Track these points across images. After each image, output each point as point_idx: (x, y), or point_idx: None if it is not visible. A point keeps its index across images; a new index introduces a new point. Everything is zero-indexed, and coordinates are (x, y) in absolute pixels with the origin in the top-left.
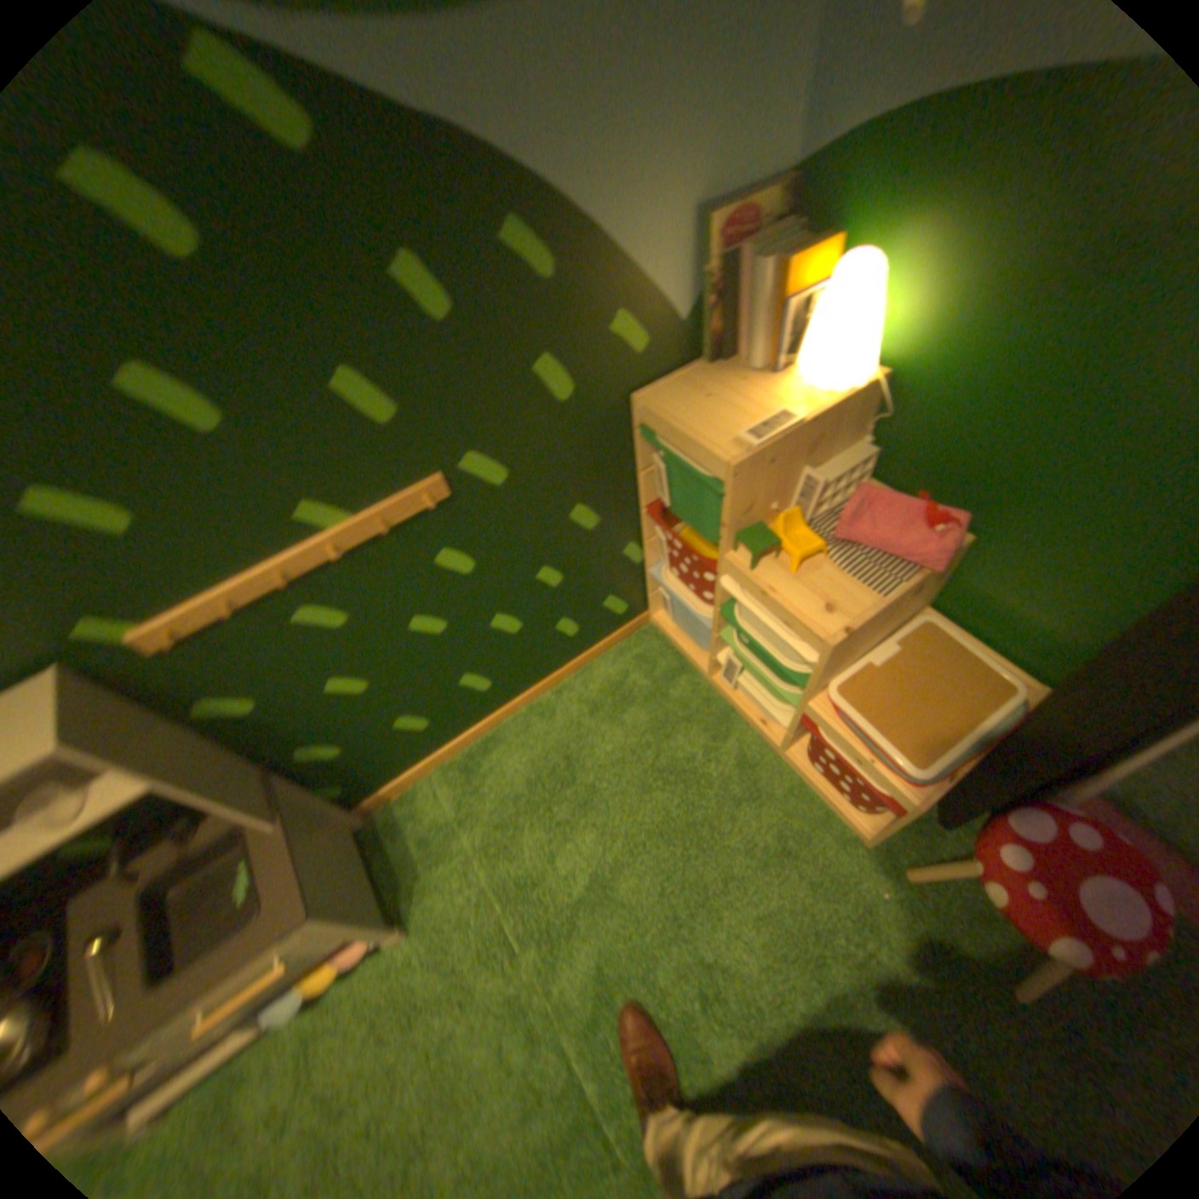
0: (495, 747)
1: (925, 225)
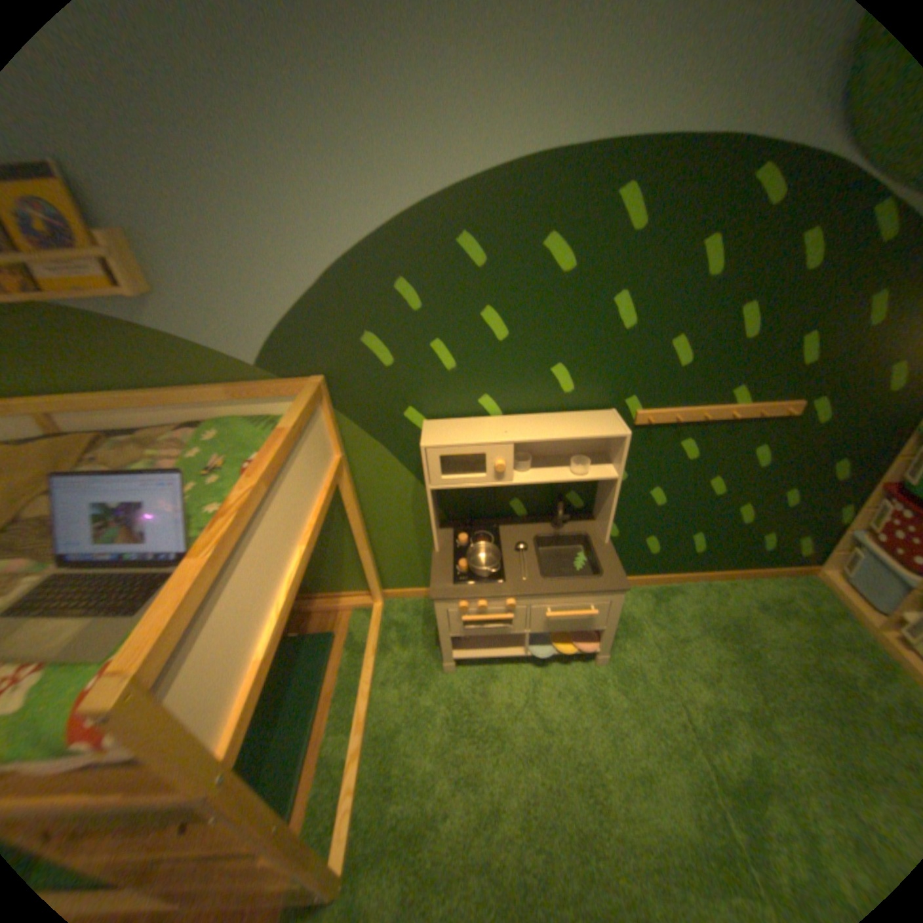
0: (679, 595)
1: None
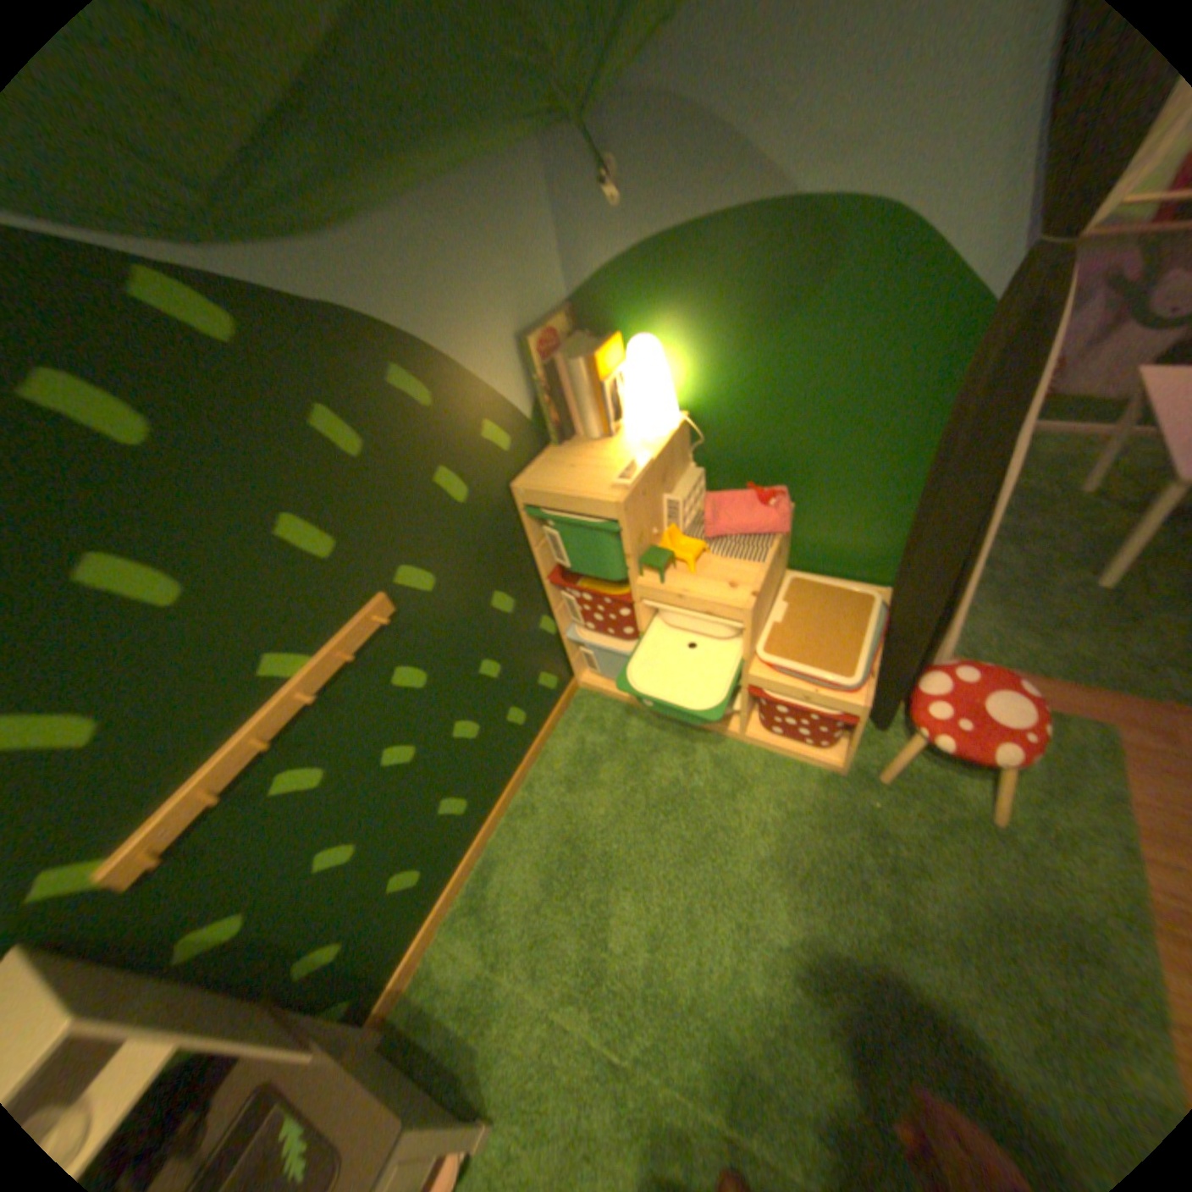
0: (492, 870)
1: (671, 315)
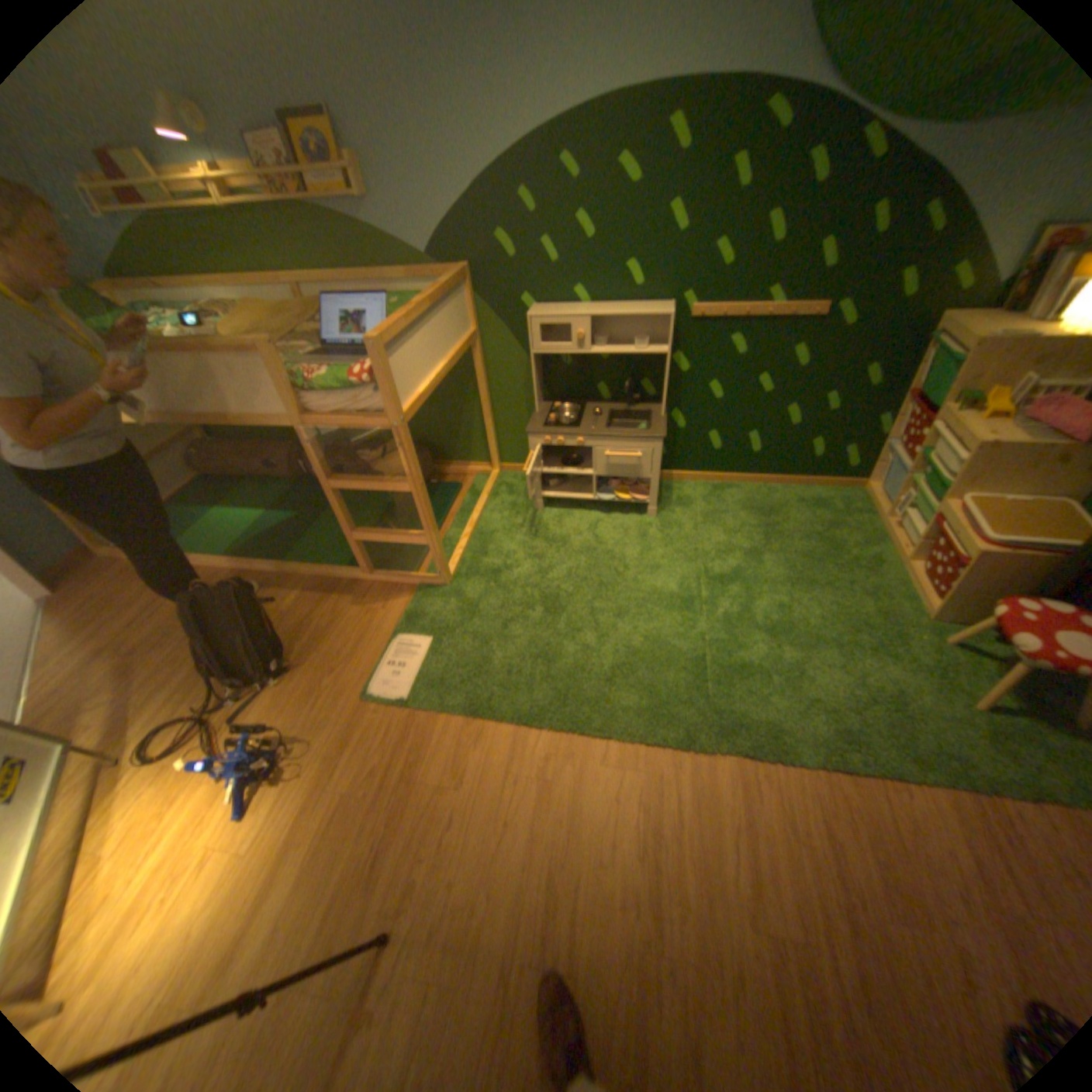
0: (734, 489)
1: None
